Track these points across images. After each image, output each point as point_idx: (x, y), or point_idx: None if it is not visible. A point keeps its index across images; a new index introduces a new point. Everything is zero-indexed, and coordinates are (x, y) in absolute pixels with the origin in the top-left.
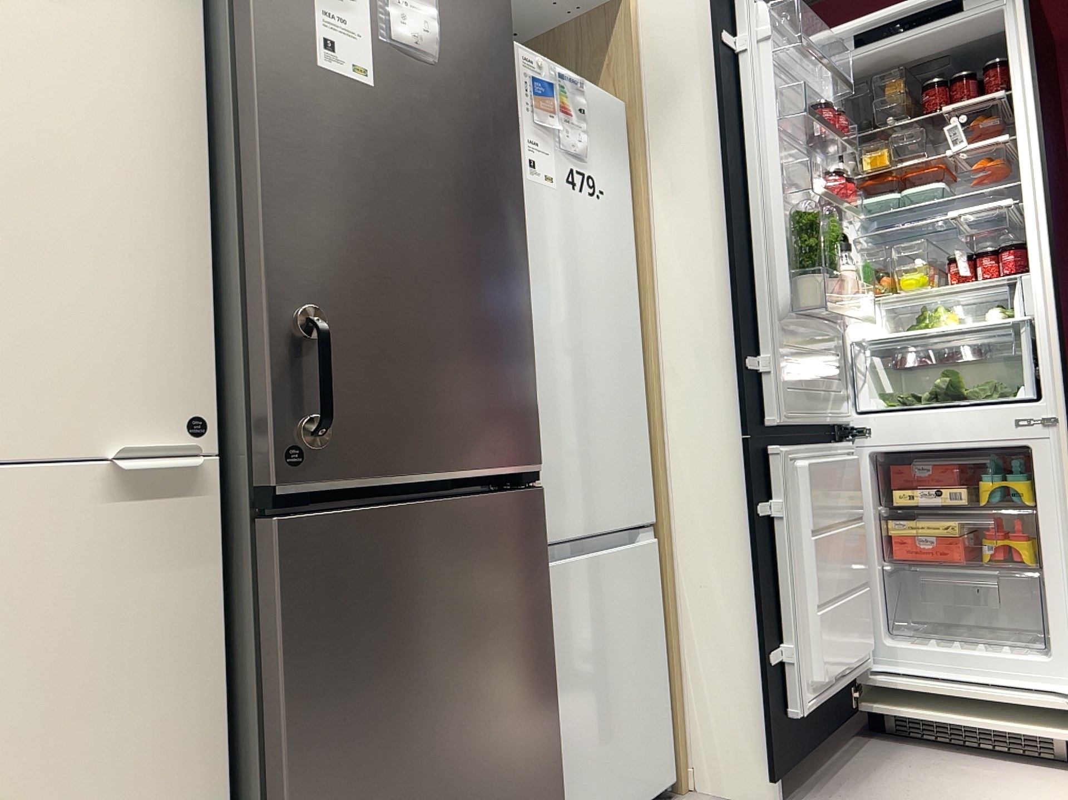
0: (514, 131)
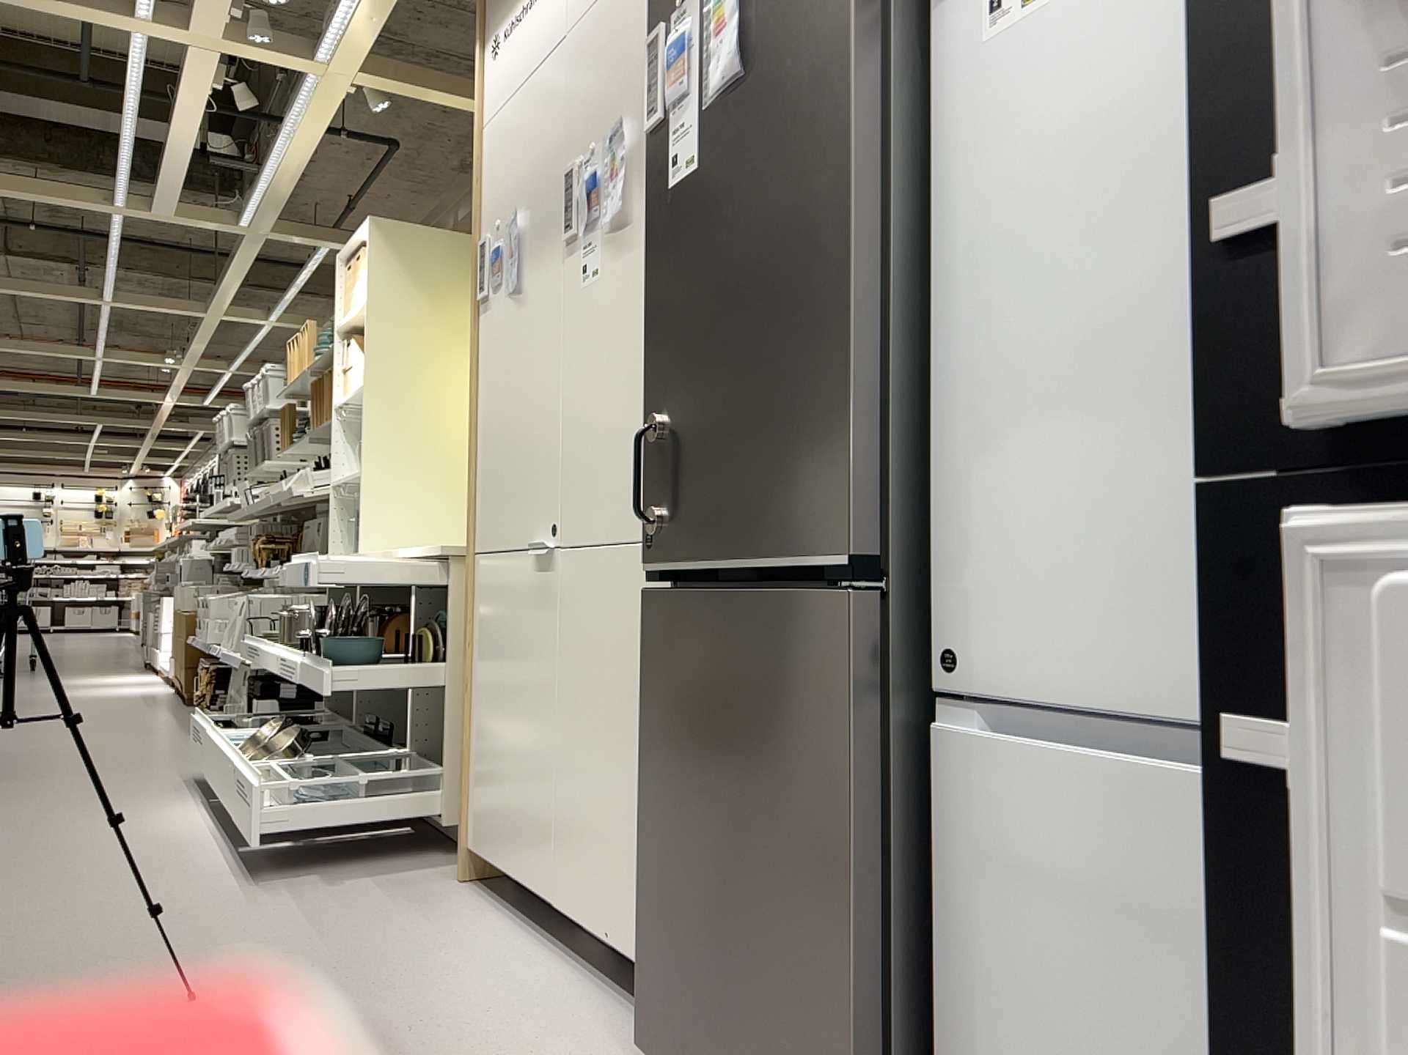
0: (844, 50)
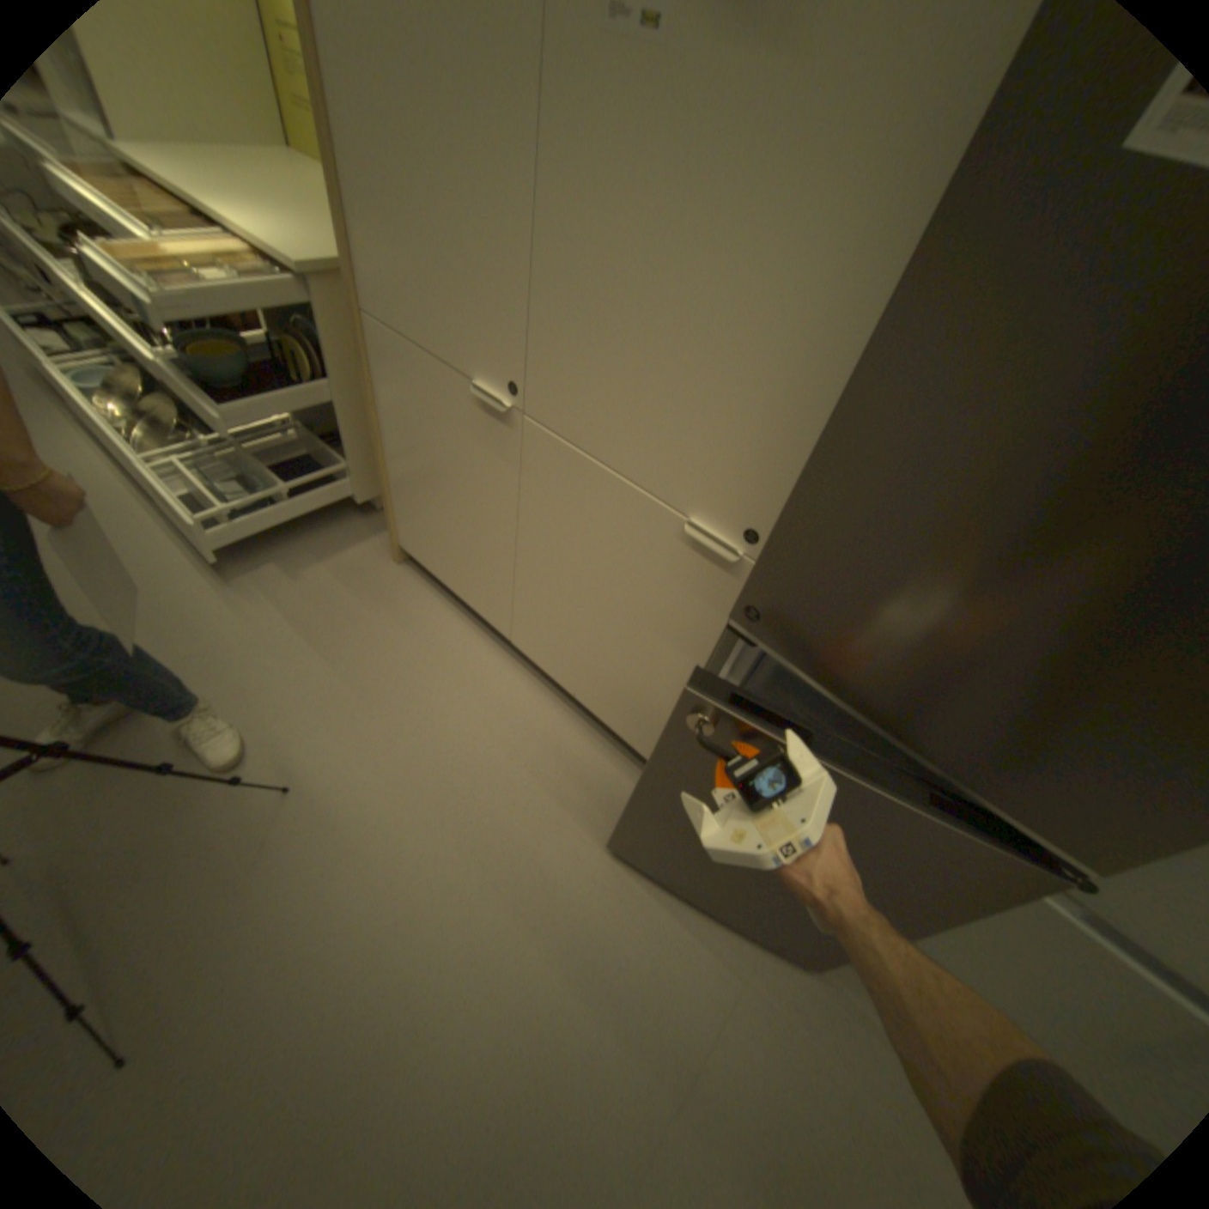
0: None
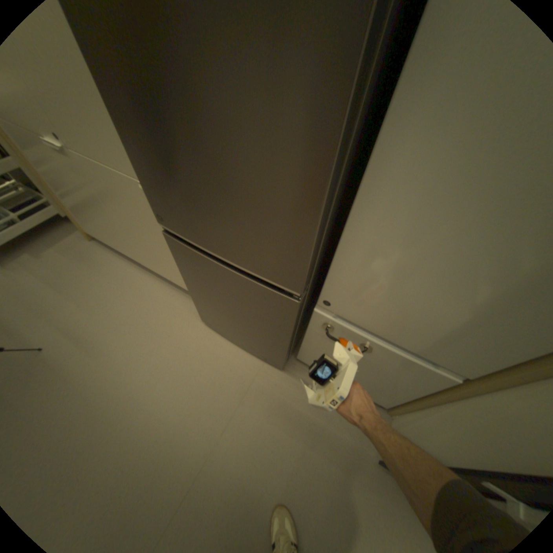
0: None
